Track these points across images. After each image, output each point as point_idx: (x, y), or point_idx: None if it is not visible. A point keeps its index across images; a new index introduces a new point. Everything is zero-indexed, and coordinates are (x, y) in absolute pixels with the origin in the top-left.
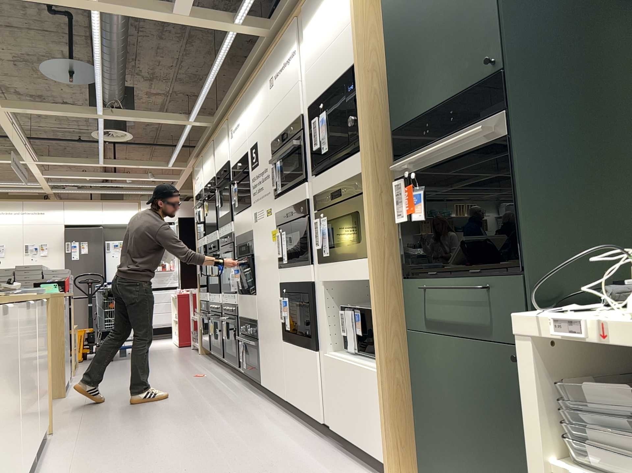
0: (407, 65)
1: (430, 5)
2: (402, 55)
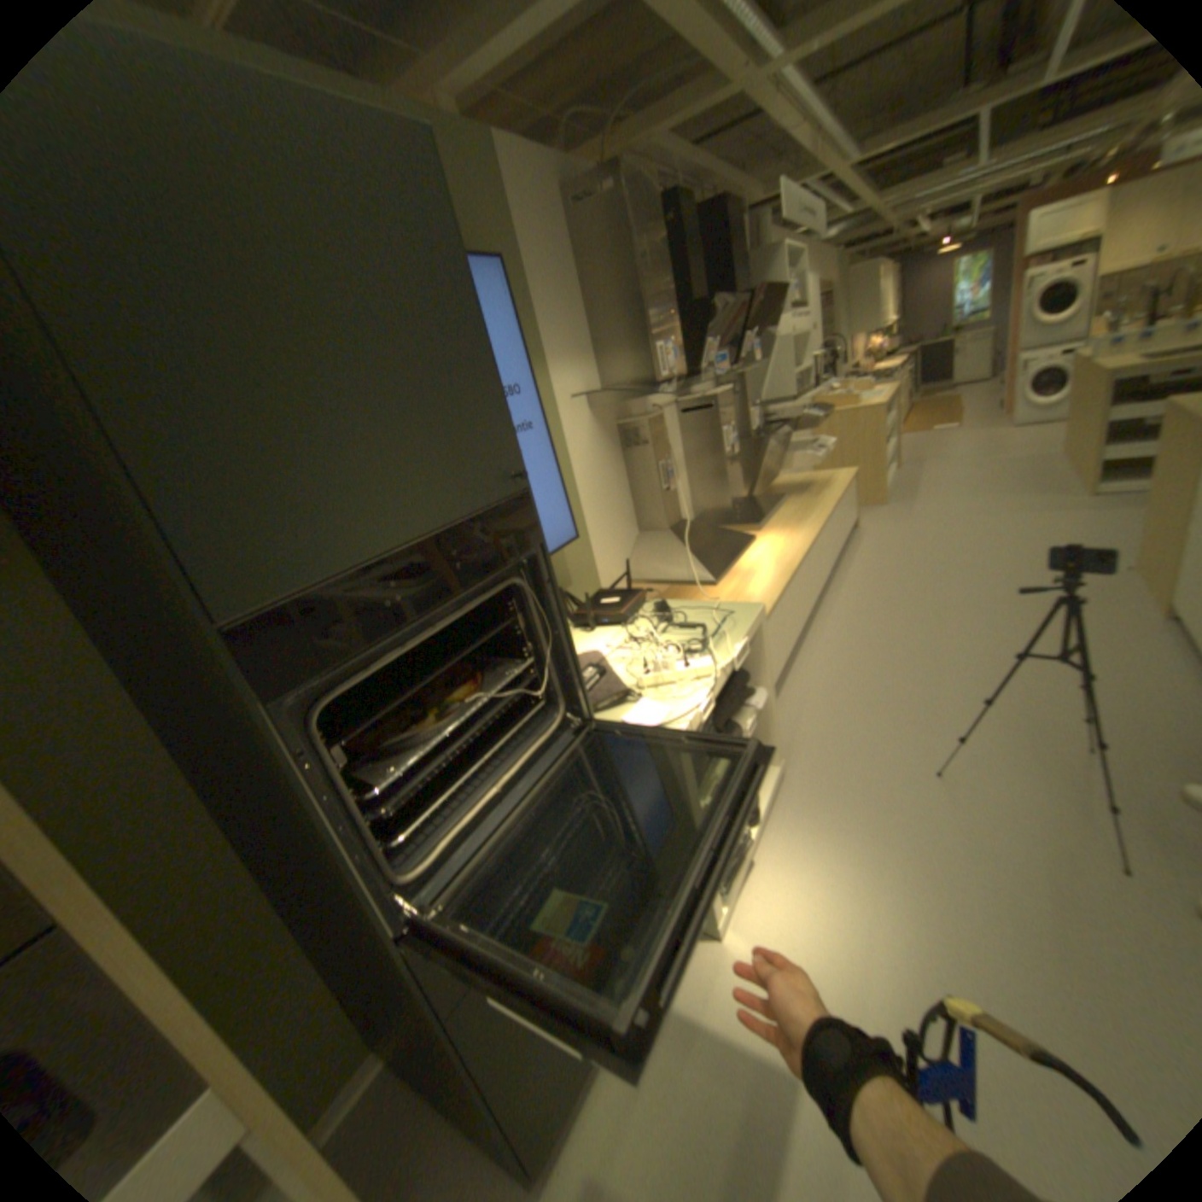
0: (230, 416)
1: (301, 274)
2: (182, 371)
